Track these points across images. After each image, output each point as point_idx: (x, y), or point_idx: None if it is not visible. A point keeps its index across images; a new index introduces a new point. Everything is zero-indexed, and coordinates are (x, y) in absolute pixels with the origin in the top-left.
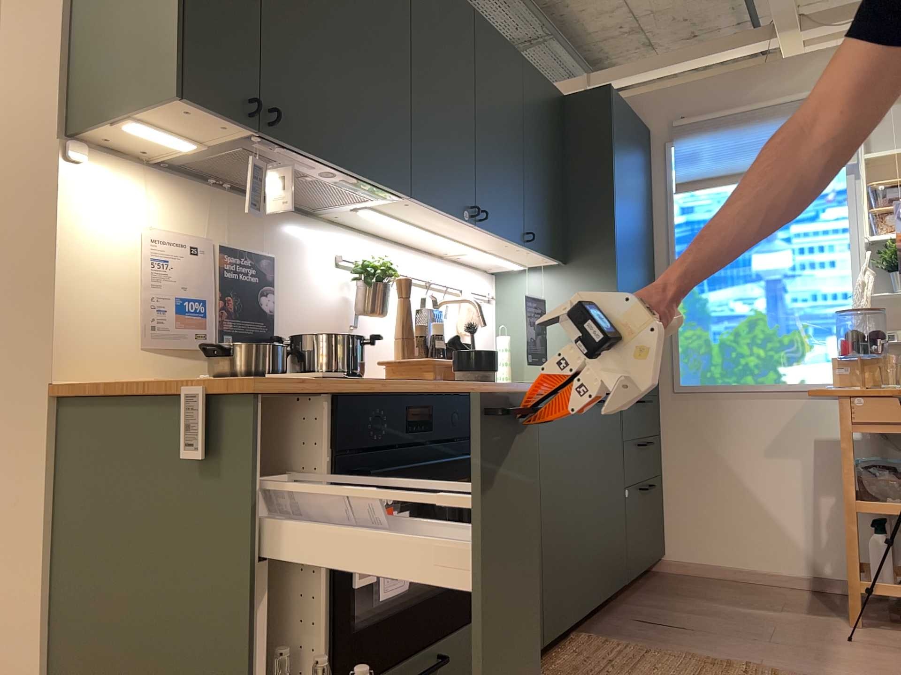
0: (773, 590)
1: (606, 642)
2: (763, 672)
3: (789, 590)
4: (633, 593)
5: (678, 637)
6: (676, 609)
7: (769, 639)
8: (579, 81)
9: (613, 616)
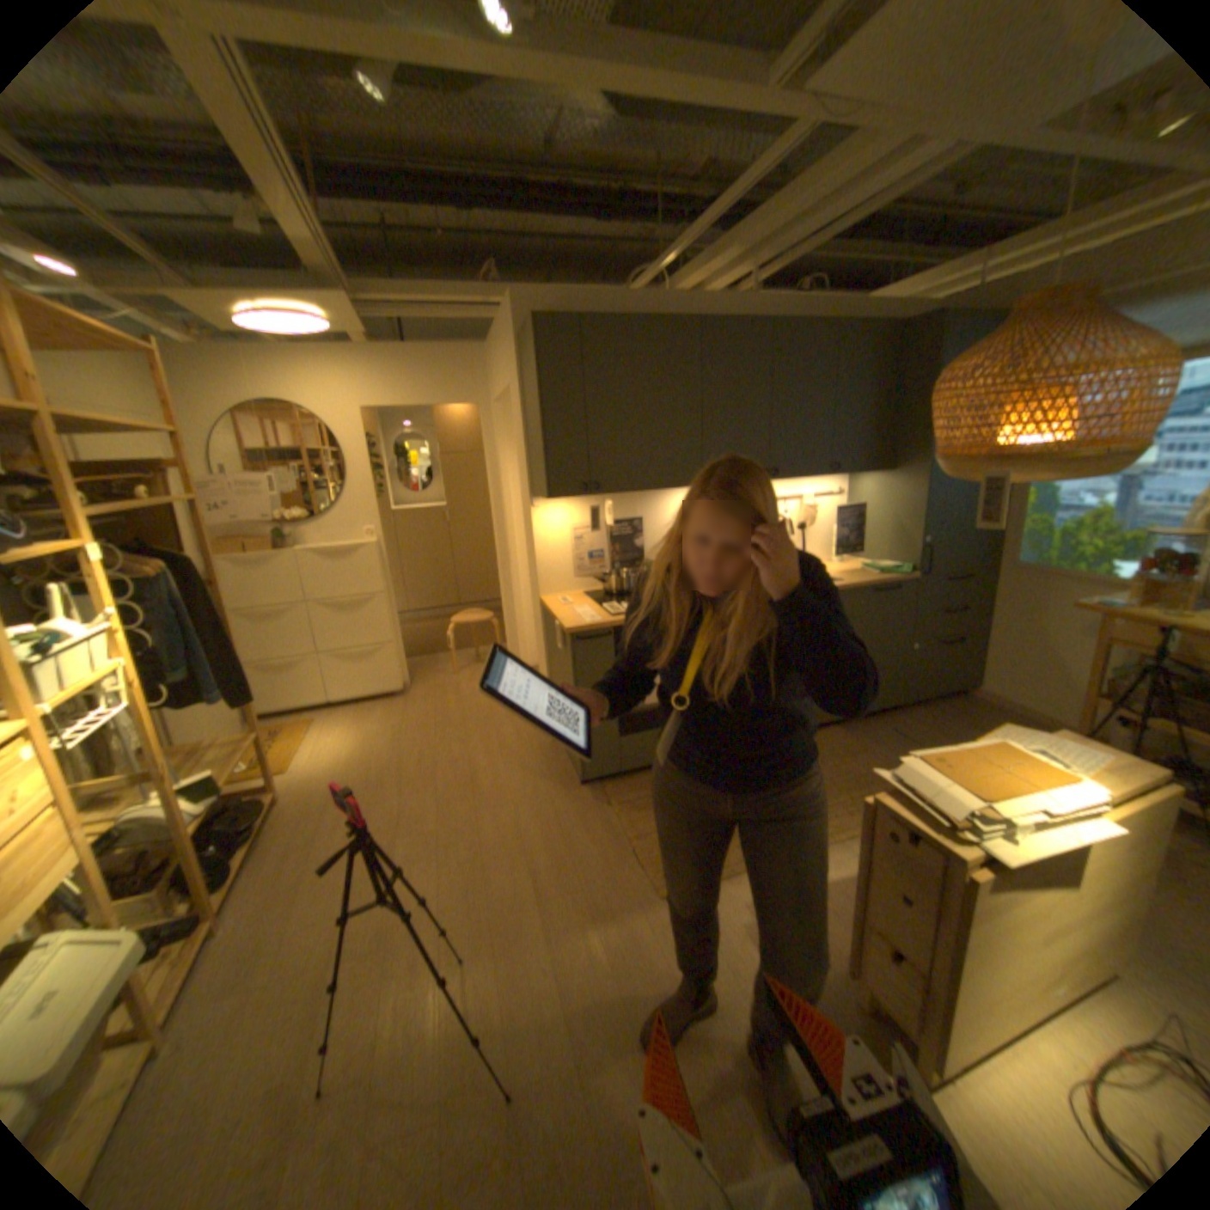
0: None
1: (846, 738)
2: None
3: None
4: (922, 709)
5: (903, 749)
6: (935, 730)
7: None
8: (978, 253)
9: (879, 722)
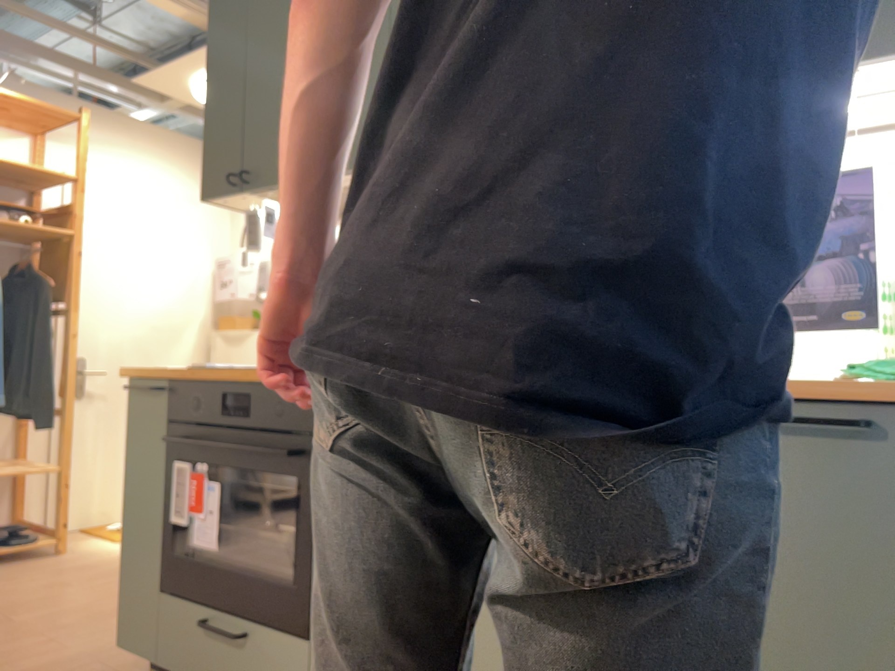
0: None
1: None
2: None
3: None
4: None
5: None
6: None
7: None
8: None
9: None
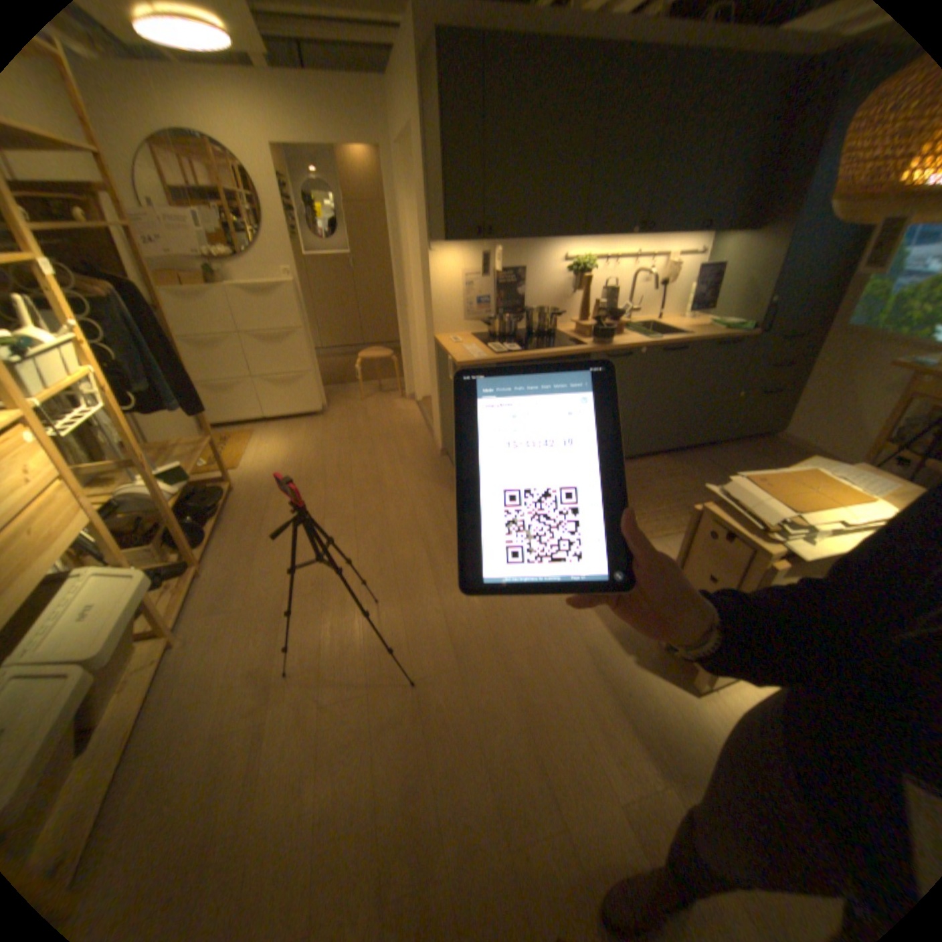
0: None
1: (670, 464)
2: None
3: None
4: (733, 445)
5: (714, 474)
6: (741, 461)
7: None
8: None
9: (698, 453)
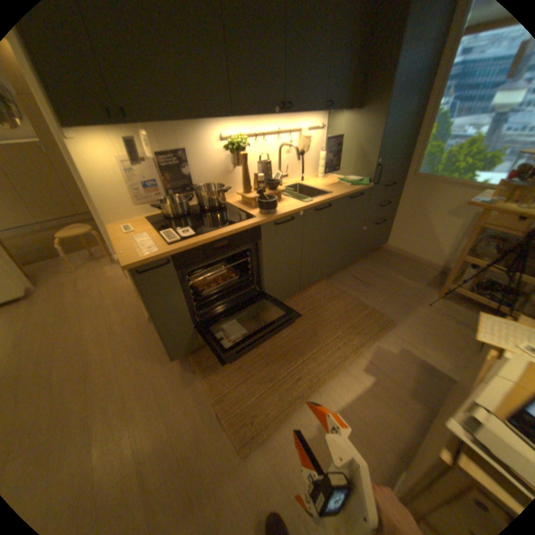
0: (422, 268)
1: (330, 286)
2: (375, 315)
3: (429, 269)
4: (361, 259)
5: (359, 288)
6: (371, 272)
7: (395, 297)
8: None
9: (343, 271)
